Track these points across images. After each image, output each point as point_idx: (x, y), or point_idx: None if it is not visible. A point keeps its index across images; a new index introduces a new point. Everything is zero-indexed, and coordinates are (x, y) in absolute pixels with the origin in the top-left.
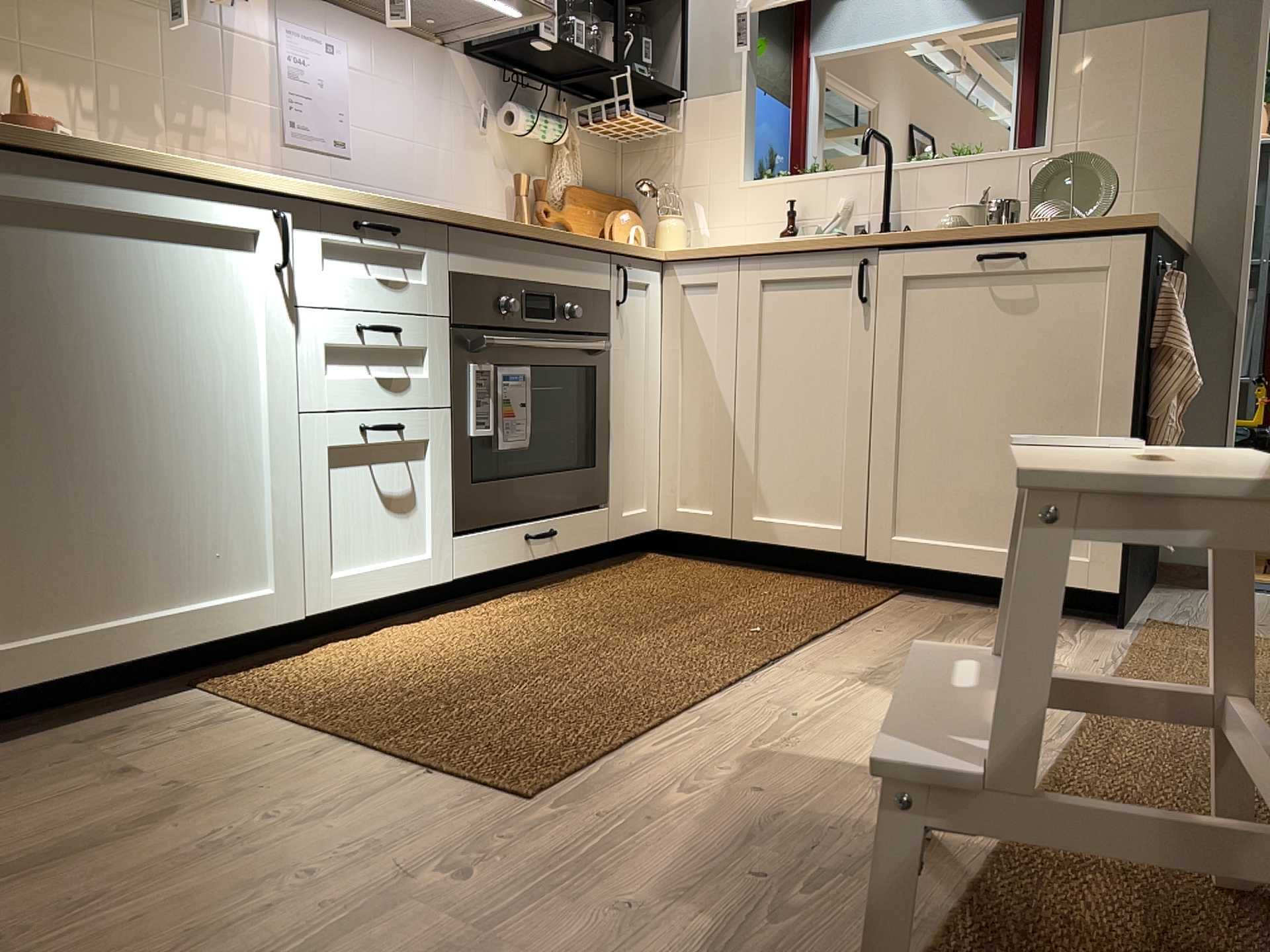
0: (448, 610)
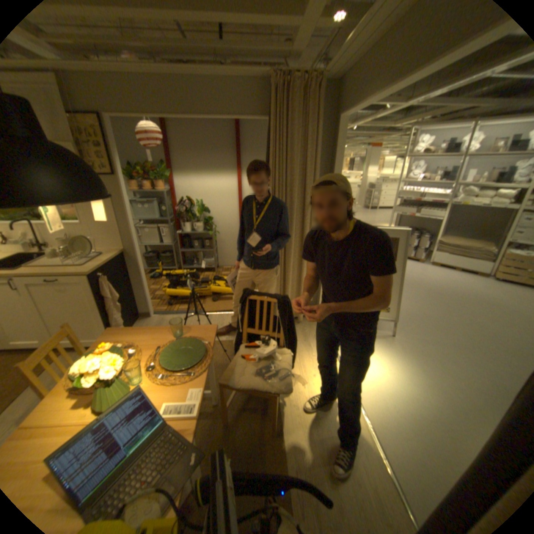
0: None
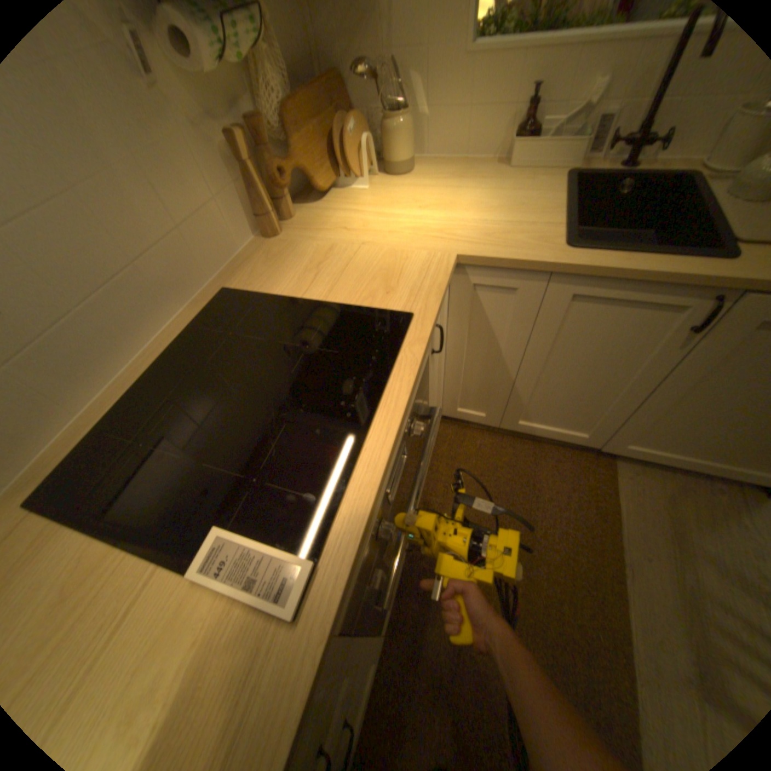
0: None
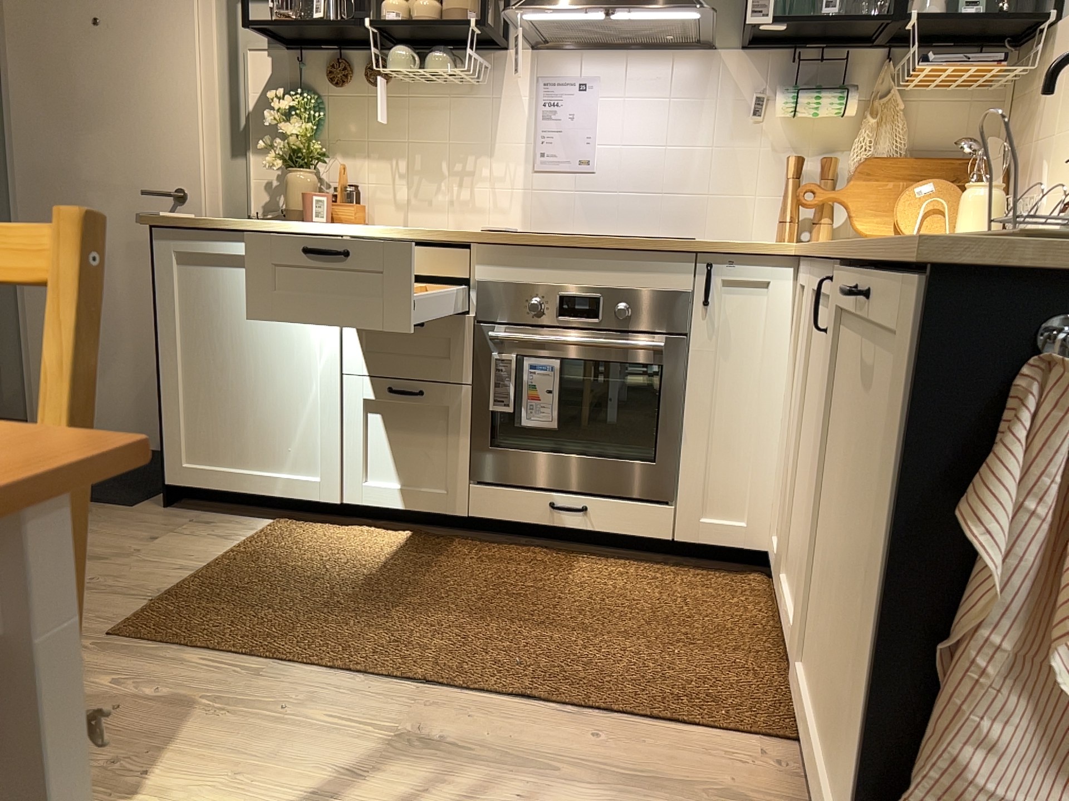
0: (488, 541)
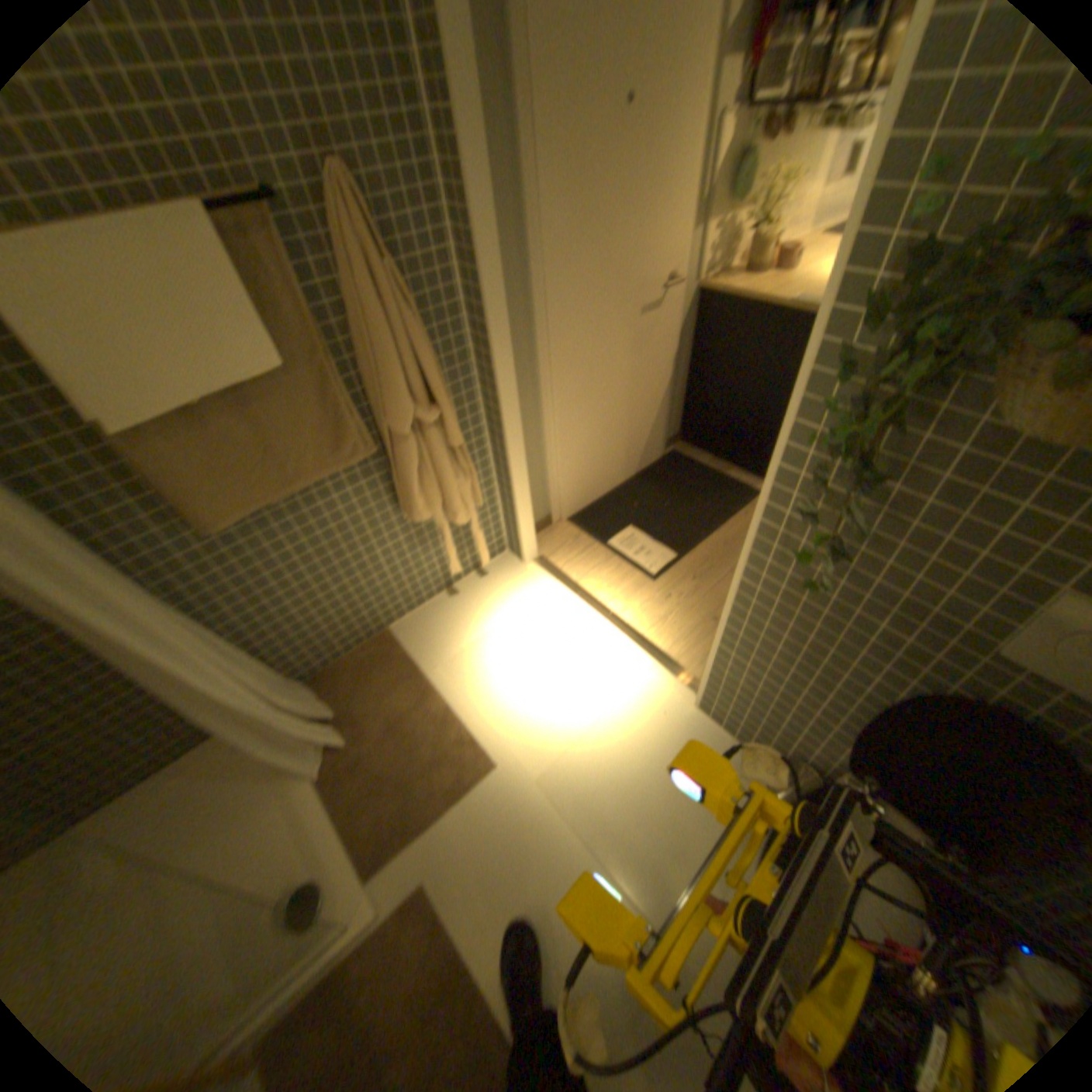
0: None
